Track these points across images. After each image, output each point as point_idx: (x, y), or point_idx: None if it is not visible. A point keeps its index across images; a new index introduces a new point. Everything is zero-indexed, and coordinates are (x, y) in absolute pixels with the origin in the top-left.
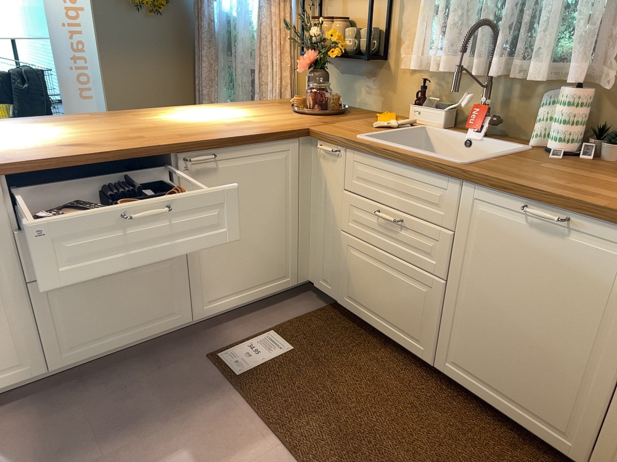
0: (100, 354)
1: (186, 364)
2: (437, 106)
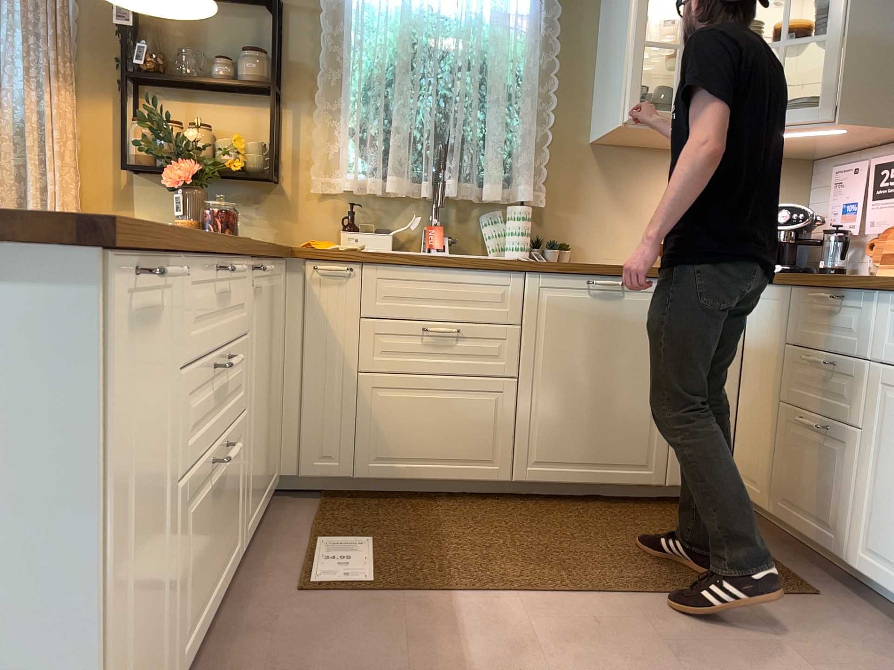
0: (195, 644)
1: (289, 612)
2: (377, 230)
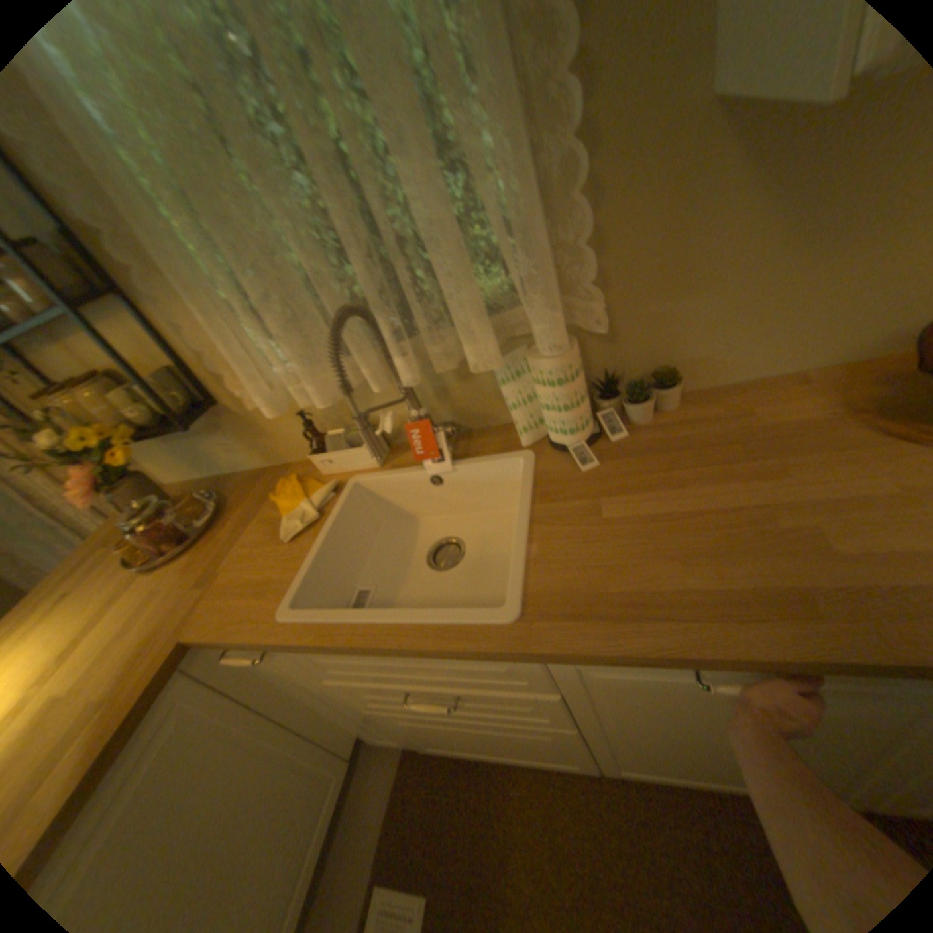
0: None
1: None
2: (347, 438)
